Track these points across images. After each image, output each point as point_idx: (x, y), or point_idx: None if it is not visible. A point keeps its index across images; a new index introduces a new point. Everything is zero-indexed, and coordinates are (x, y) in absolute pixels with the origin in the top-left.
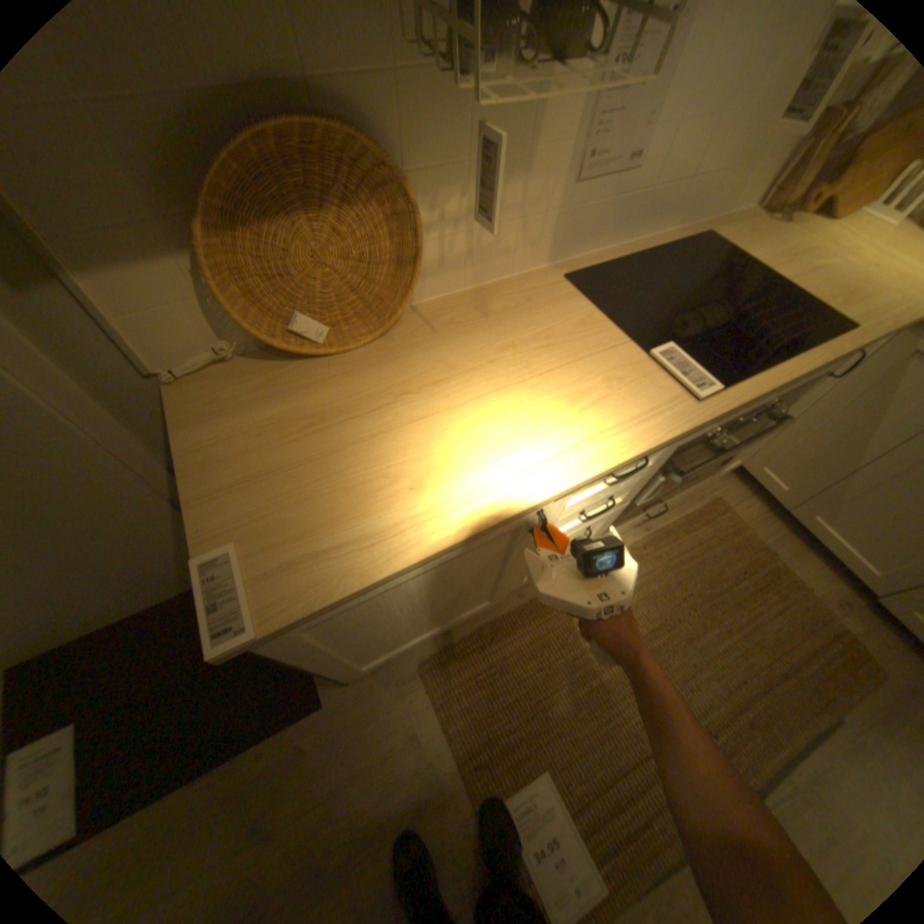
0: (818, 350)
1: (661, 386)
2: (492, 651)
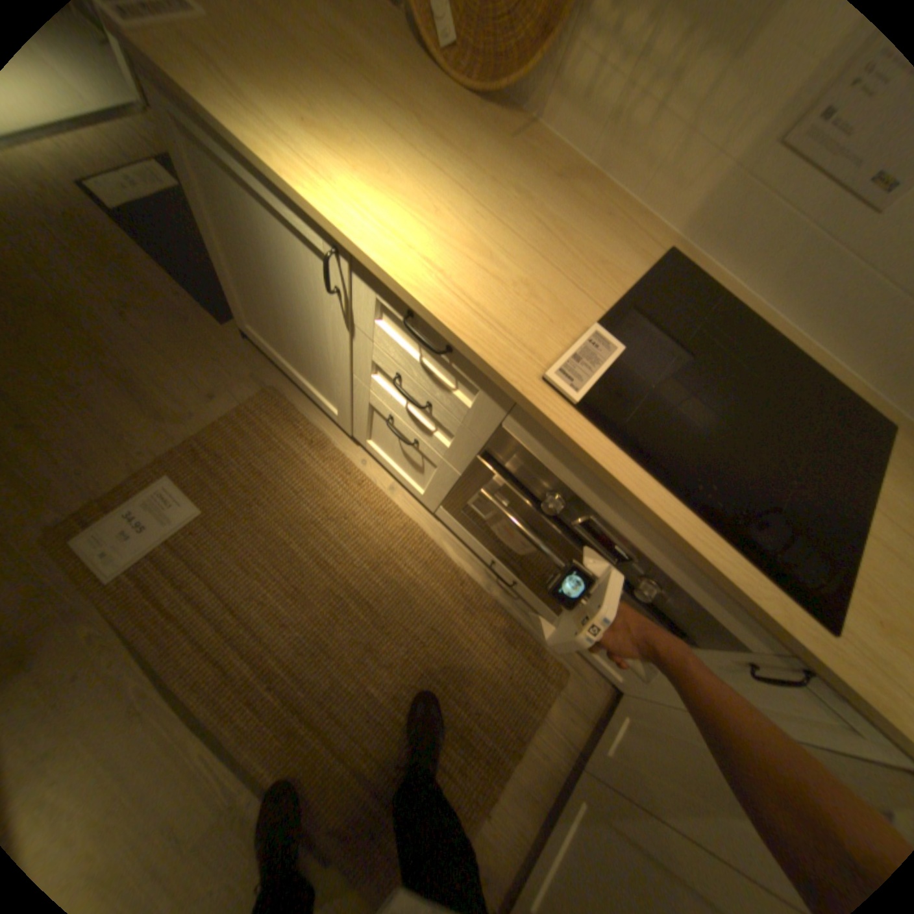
0: (739, 558)
1: (544, 338)
2: (301, 445)
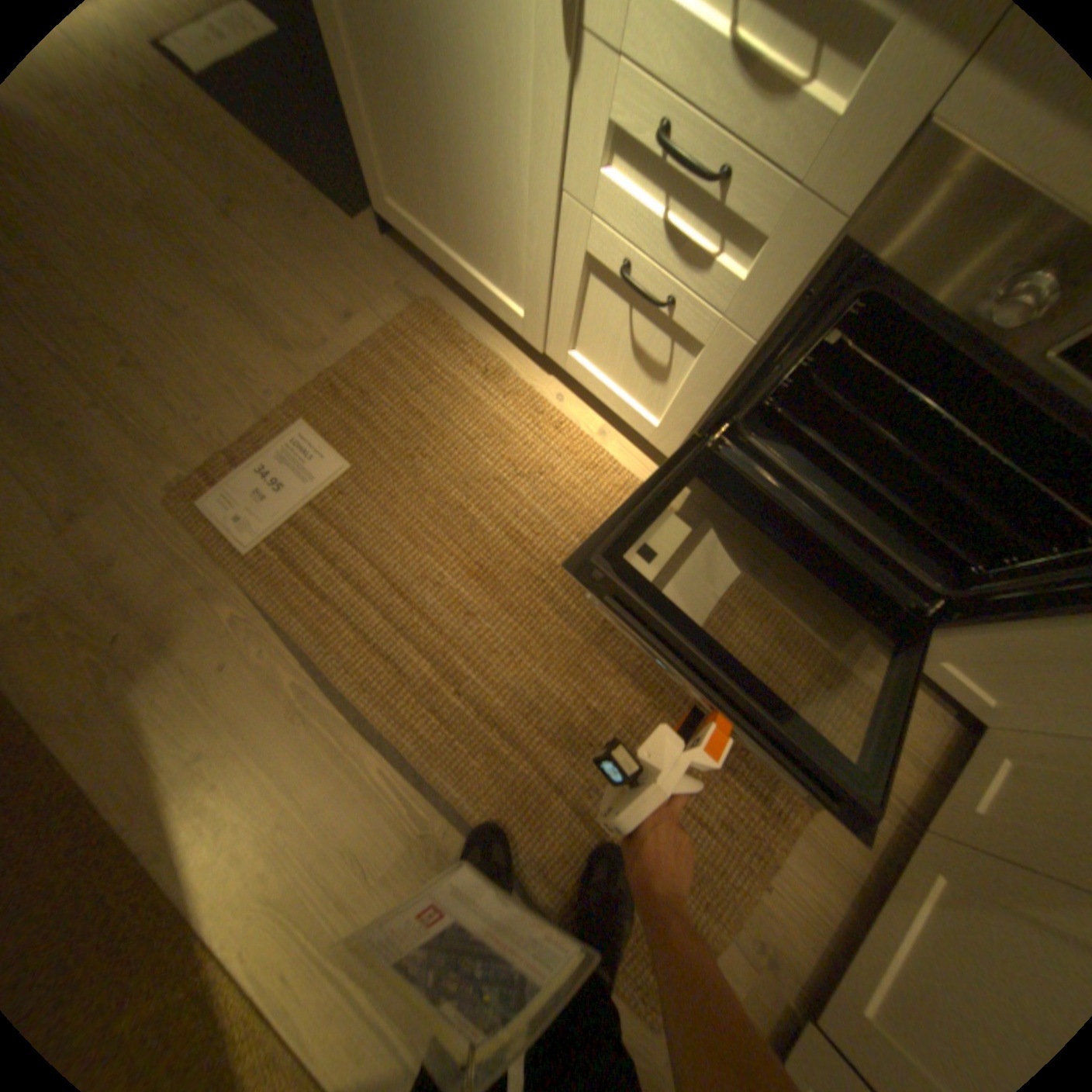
0: None
1: None
2: (471, 374)
